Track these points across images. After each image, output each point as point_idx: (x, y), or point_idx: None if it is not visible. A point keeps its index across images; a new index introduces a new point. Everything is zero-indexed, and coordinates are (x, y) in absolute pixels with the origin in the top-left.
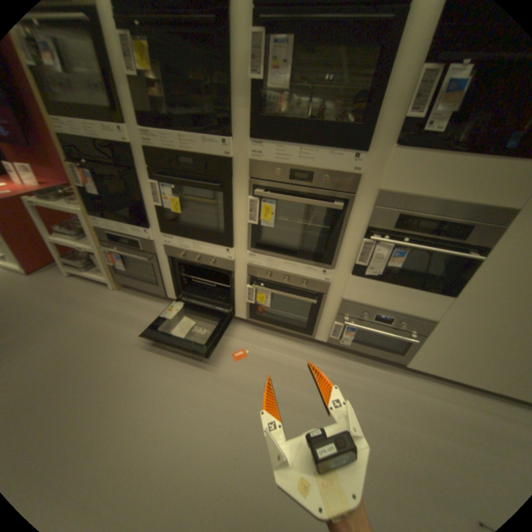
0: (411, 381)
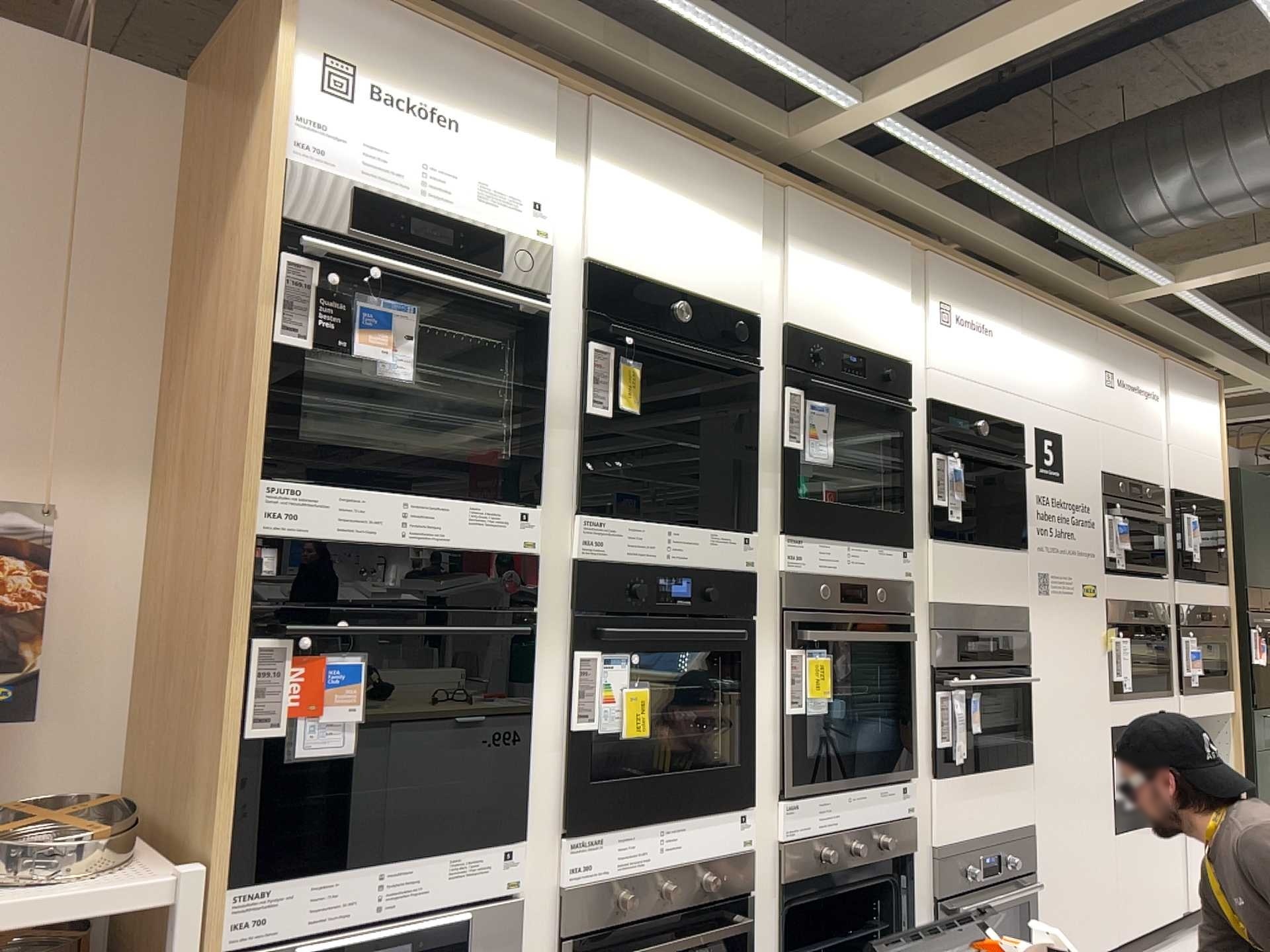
0: None
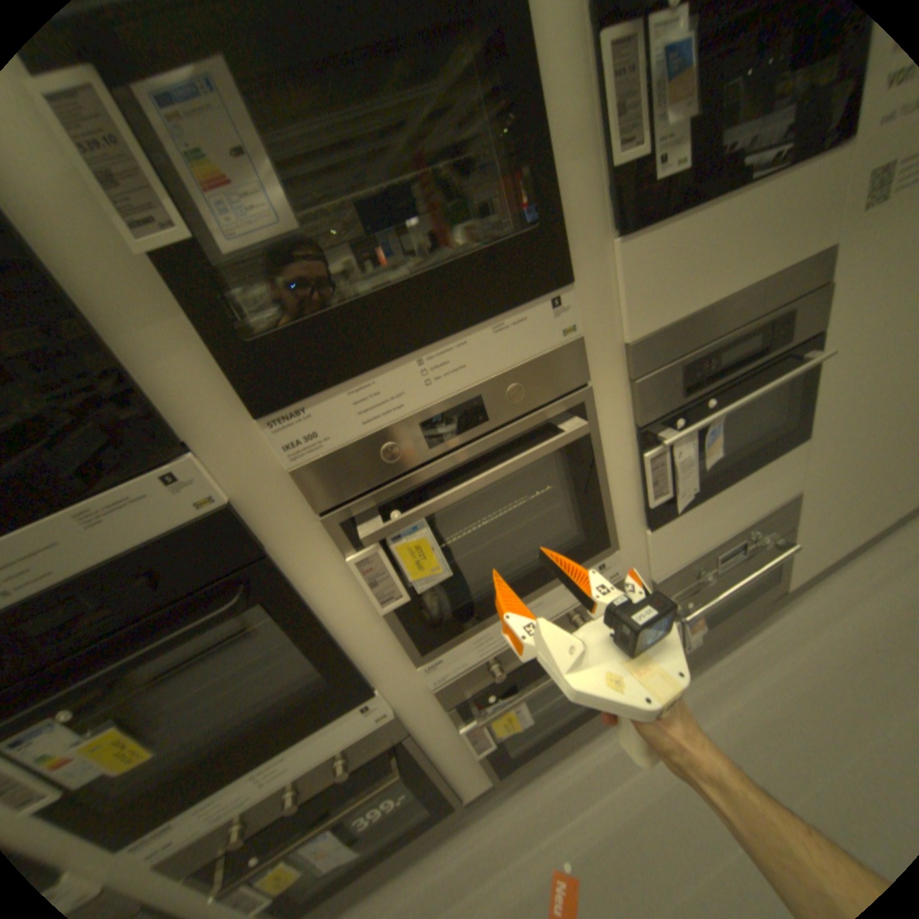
0: (806, 609)
